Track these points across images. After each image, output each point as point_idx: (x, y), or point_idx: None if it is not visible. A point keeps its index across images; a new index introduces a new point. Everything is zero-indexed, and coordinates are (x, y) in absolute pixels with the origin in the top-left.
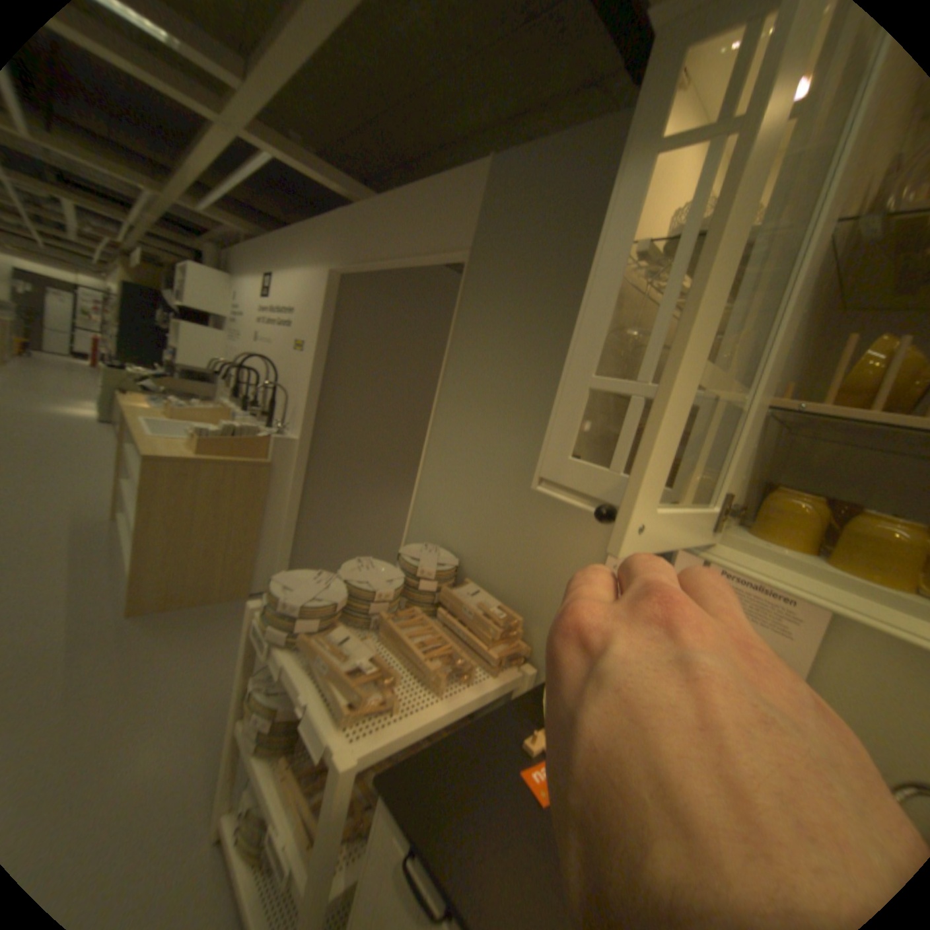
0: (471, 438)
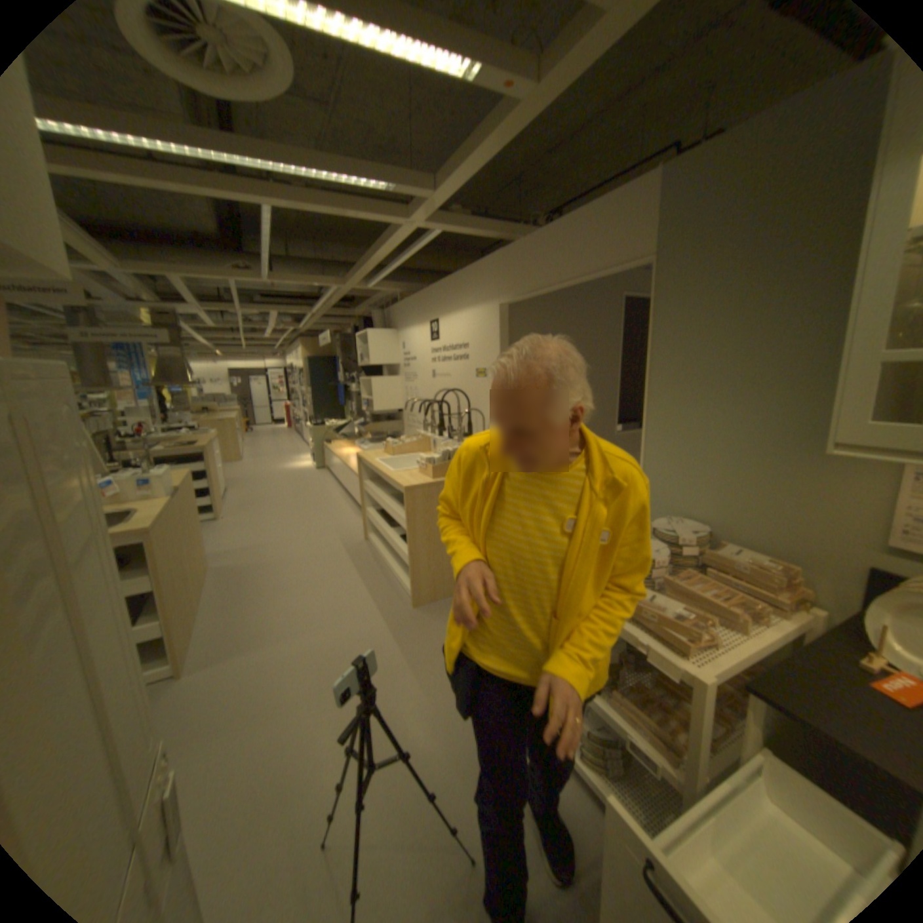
0: (695, 420)
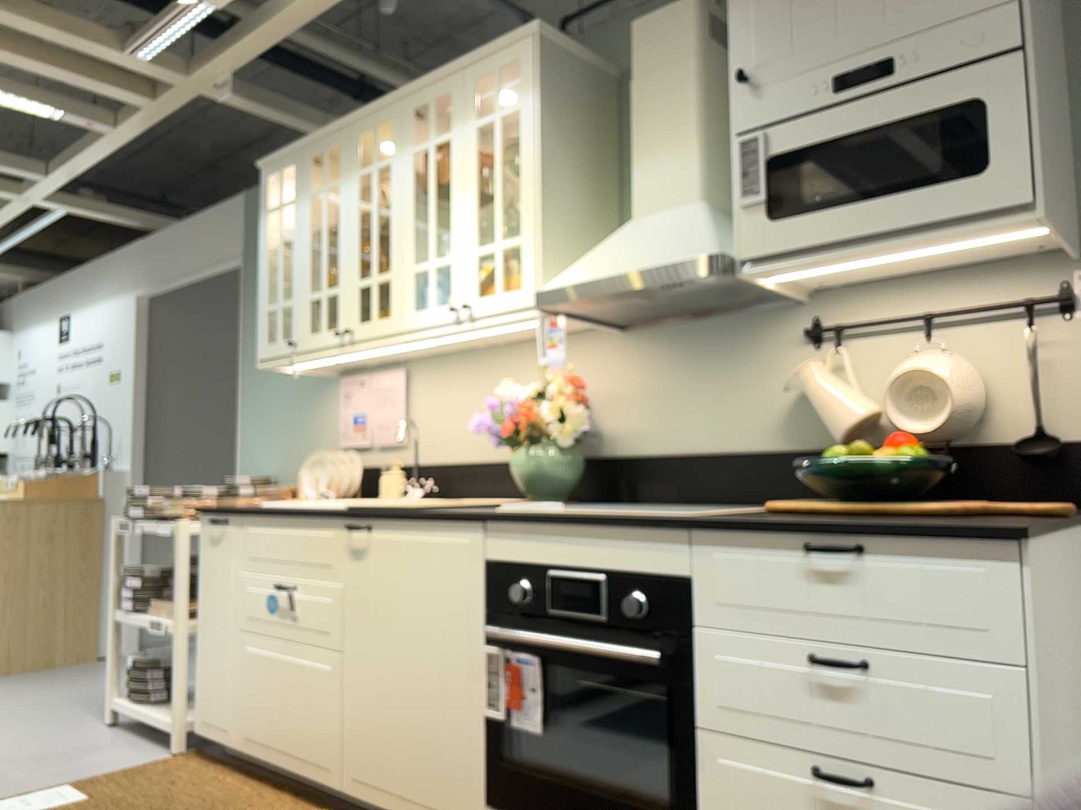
0: (266, 387)
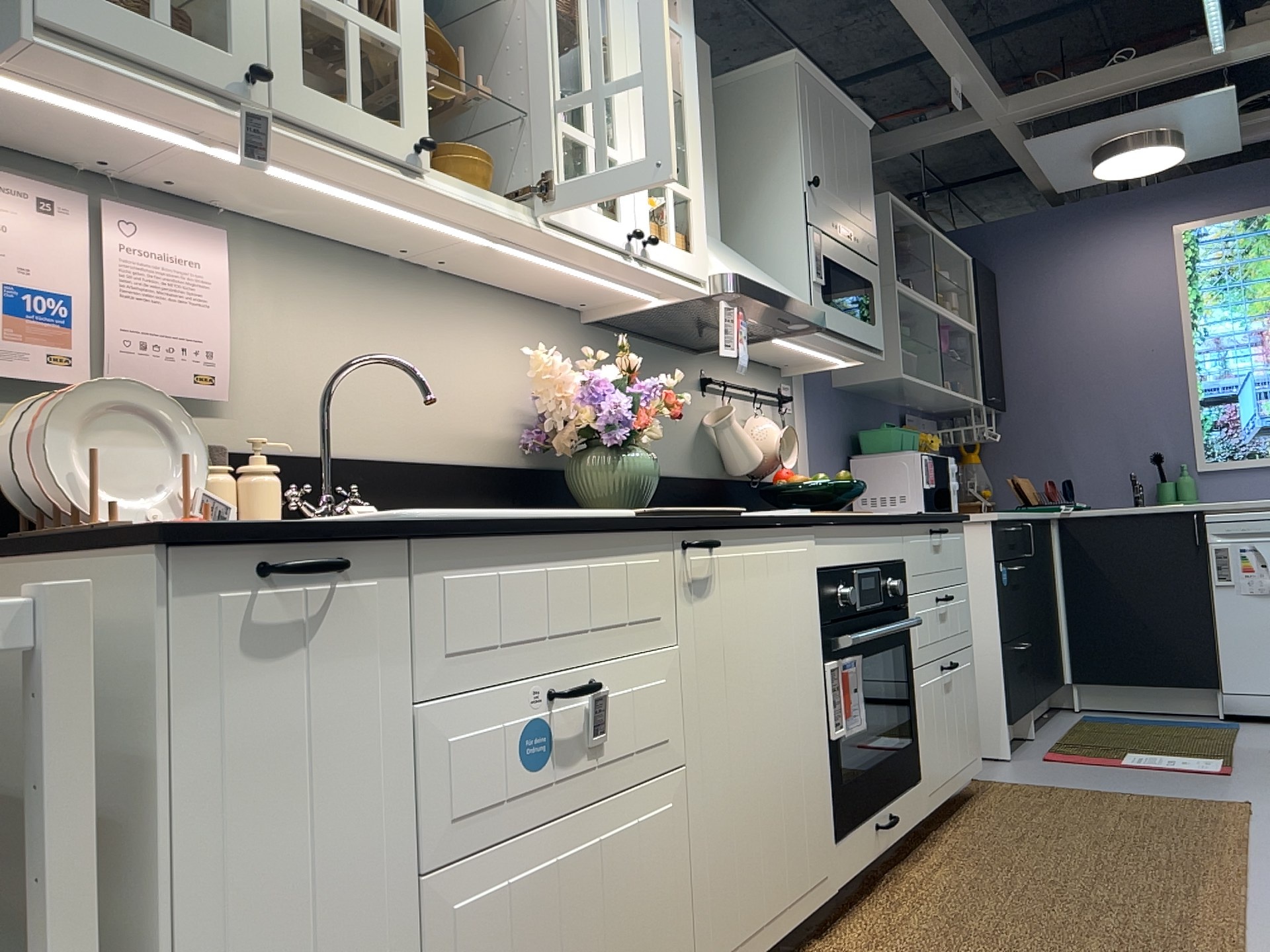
0: None
